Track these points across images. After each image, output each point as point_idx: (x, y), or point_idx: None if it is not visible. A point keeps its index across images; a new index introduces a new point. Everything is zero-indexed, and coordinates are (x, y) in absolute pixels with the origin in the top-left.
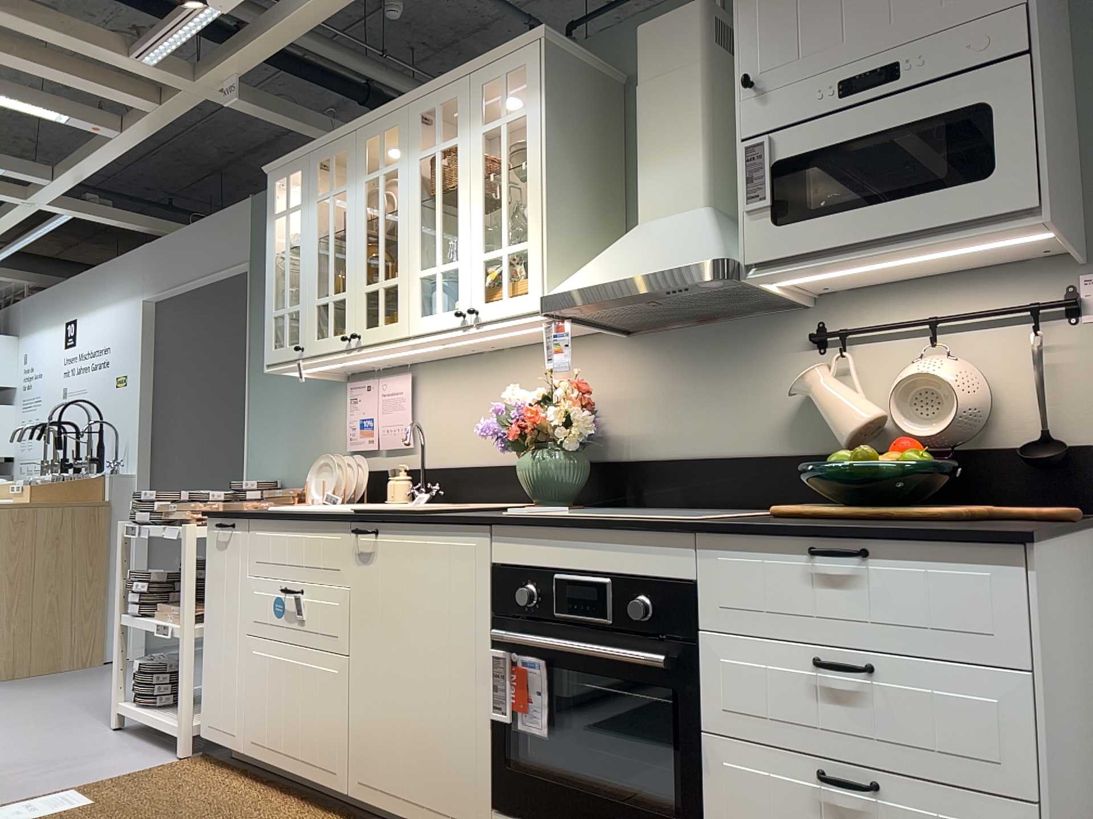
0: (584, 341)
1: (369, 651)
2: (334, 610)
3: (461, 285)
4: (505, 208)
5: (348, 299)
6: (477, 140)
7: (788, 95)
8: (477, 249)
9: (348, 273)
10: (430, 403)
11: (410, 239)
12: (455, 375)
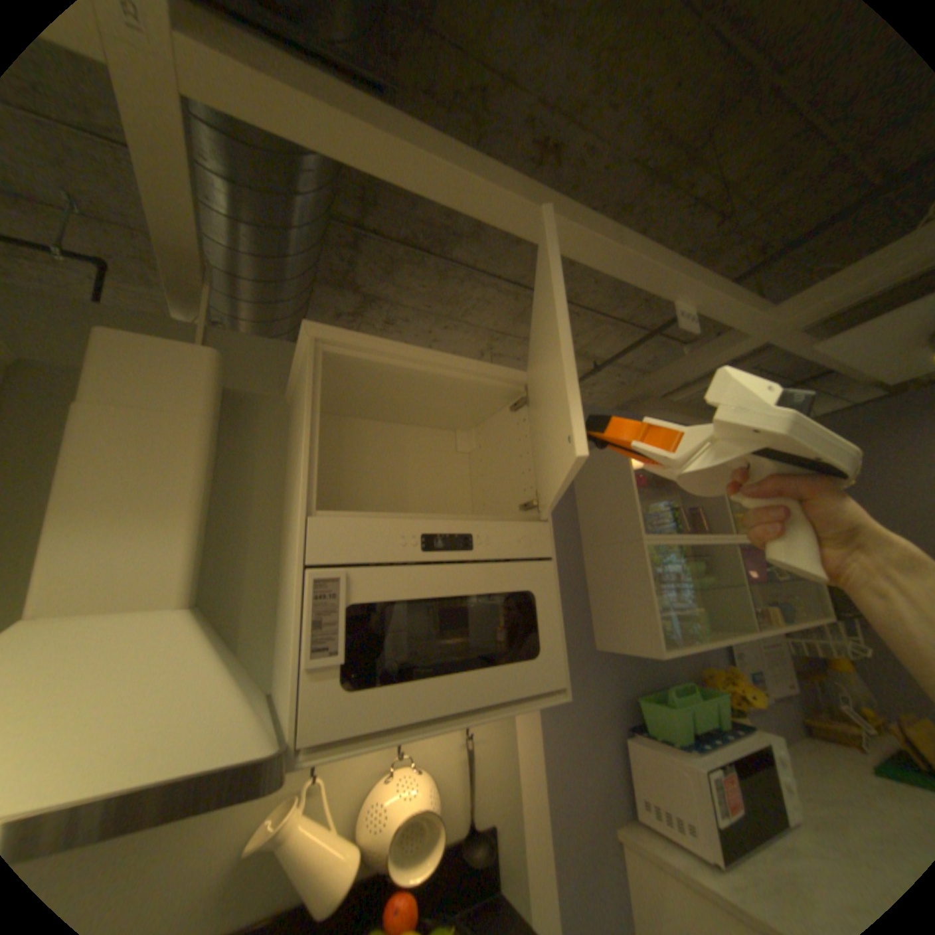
0: None
1: None
2: None
3: None
4: None
5: None
6: None
7: (373, 527)
8: None
9: None
10: None
11: None
12: None
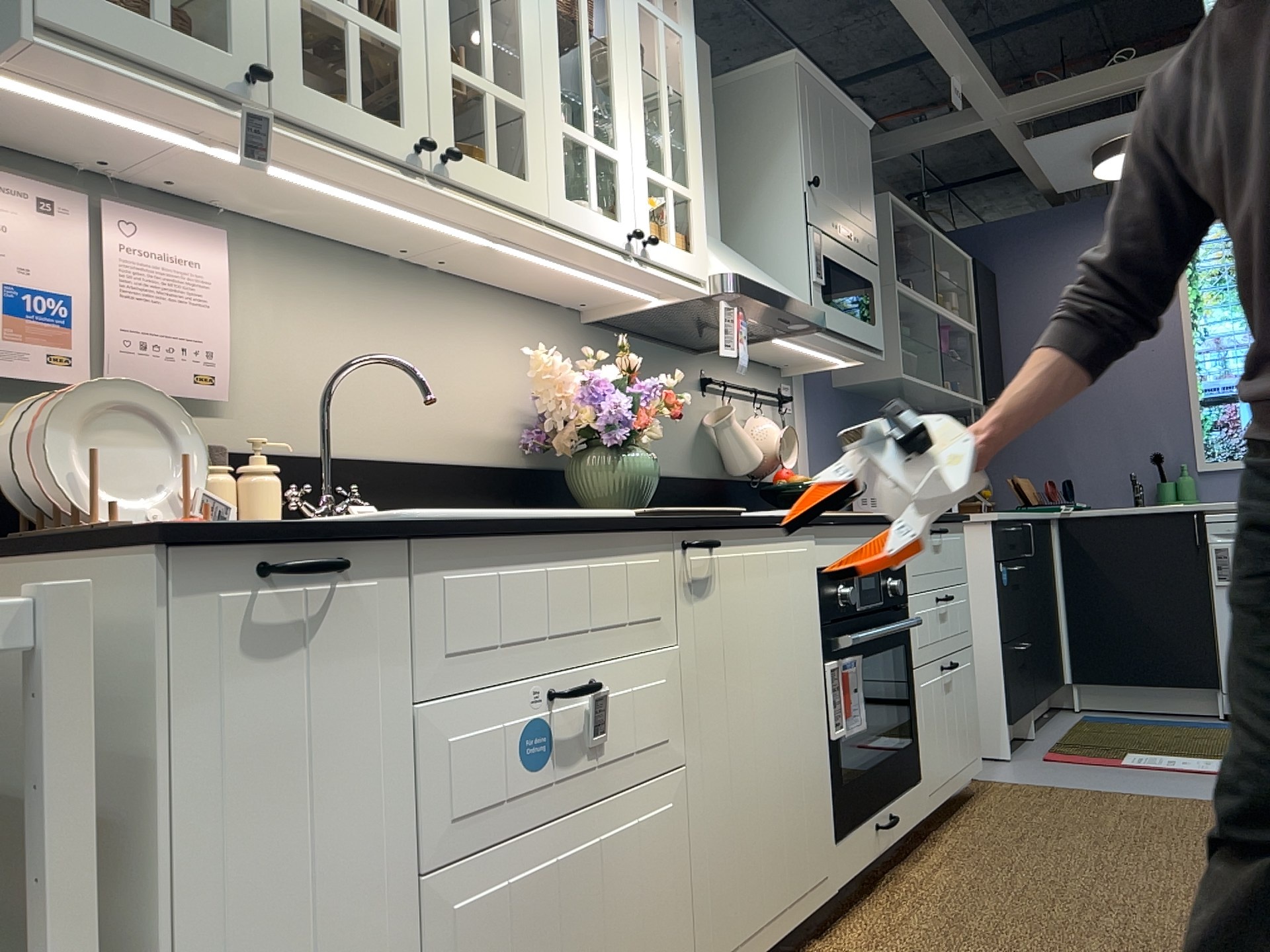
0: (542, 310)
1: (716, 737)
2: (659, 696)
3: (626, 193)
4: (670, 132)
5: (409, 59)
6: (633, 5)
7: (826, 212)
8: (642, 157)
9: (407, 0)
10: (267, 316)
11: (547, 56)
12: (331, 278)
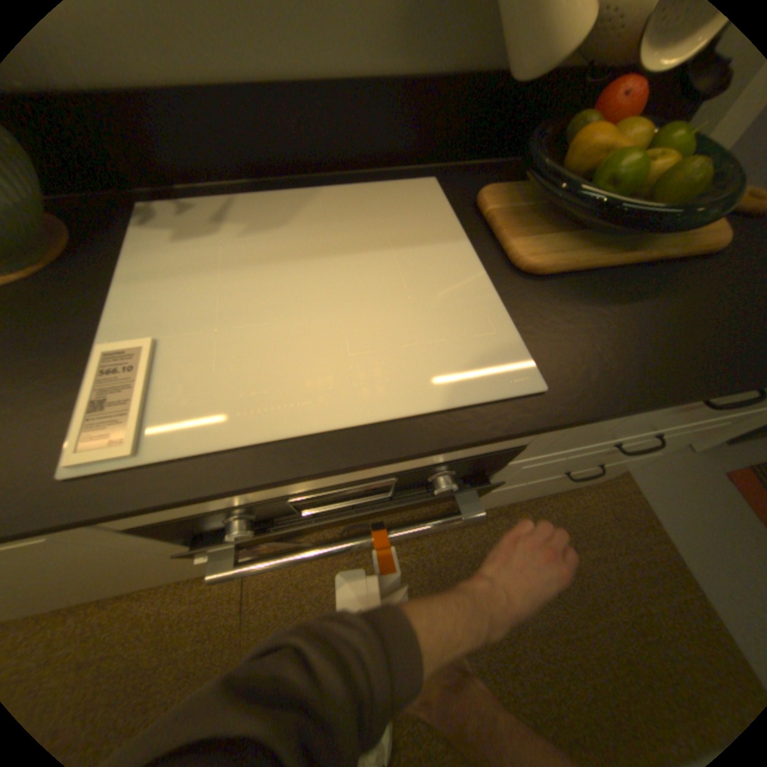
0: None
1: None
2: None
3: None
4: None
5: None
6: None
7: None
8: None
9: None
10: None
11: None
12: None
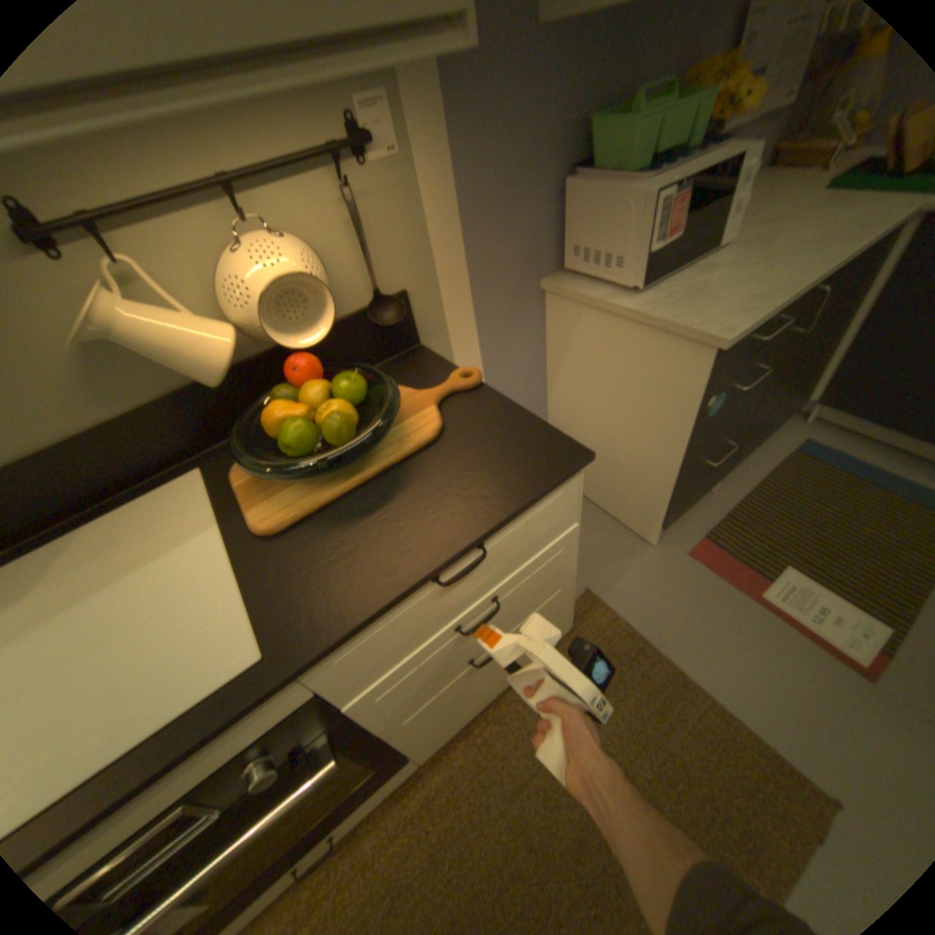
0: None
1: None
2: None
3: None
4: None
5: None
6: None
7: None
8: None
9: None
10: None
11: None
12: None
